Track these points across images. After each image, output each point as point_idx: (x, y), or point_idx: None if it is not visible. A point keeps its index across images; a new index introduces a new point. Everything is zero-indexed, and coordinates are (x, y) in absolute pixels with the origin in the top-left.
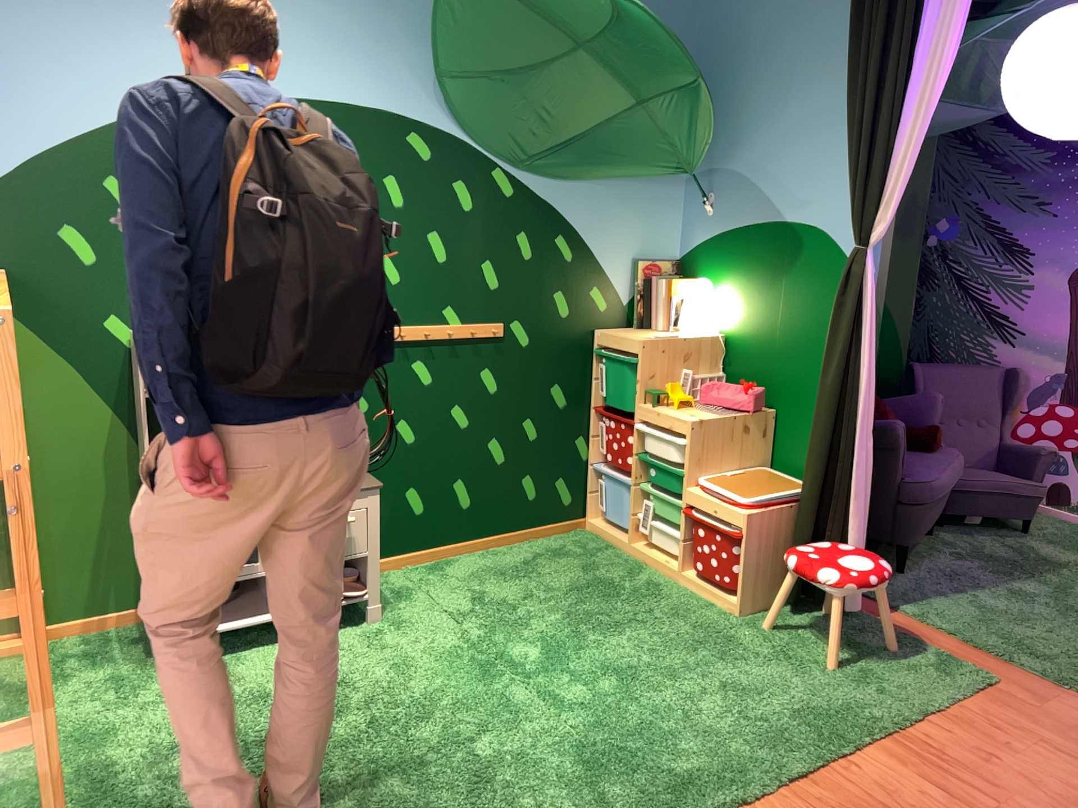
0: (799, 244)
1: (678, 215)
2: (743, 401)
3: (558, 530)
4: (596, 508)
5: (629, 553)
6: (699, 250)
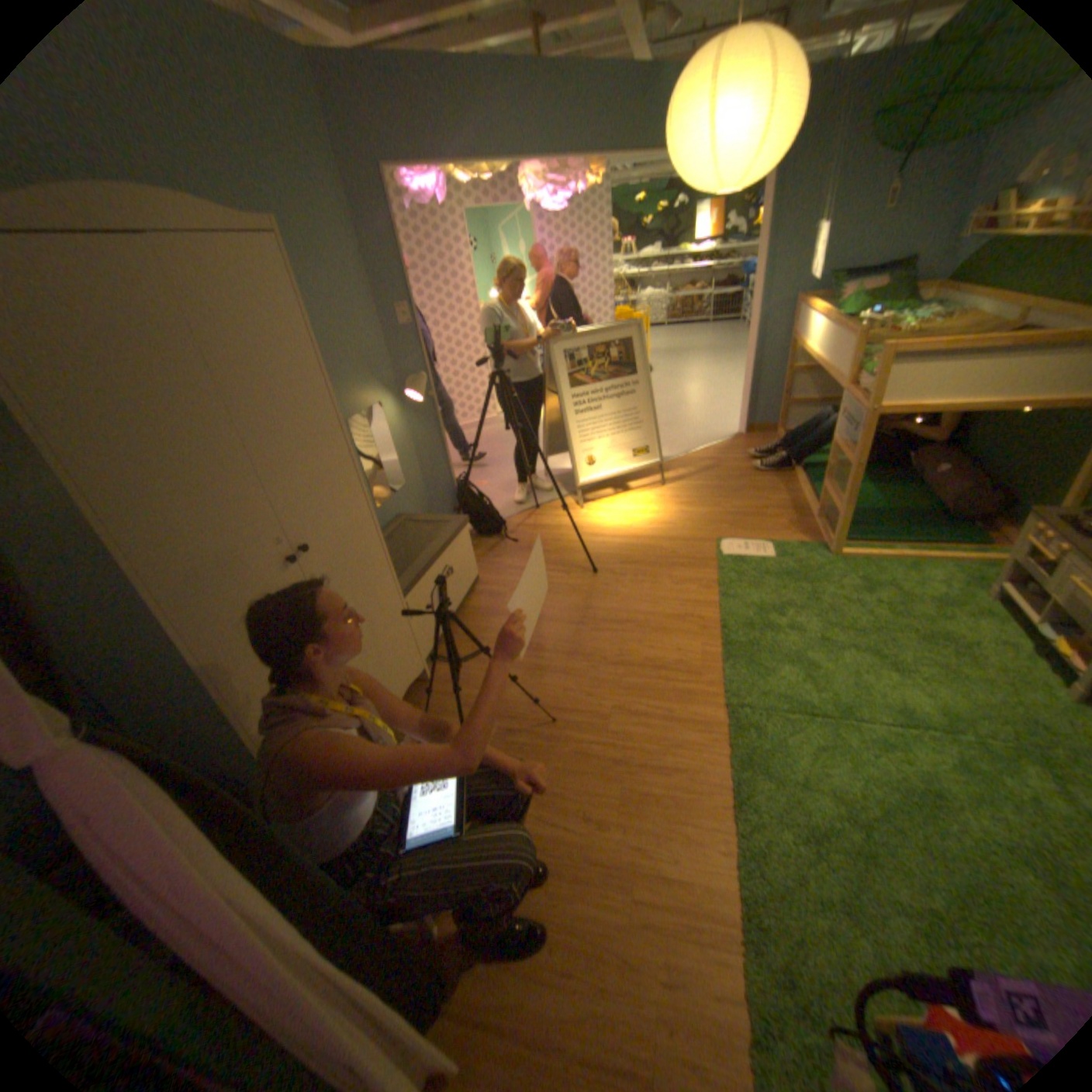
0: None
1: None
2: None
3: None
4: None
5: None
6: None
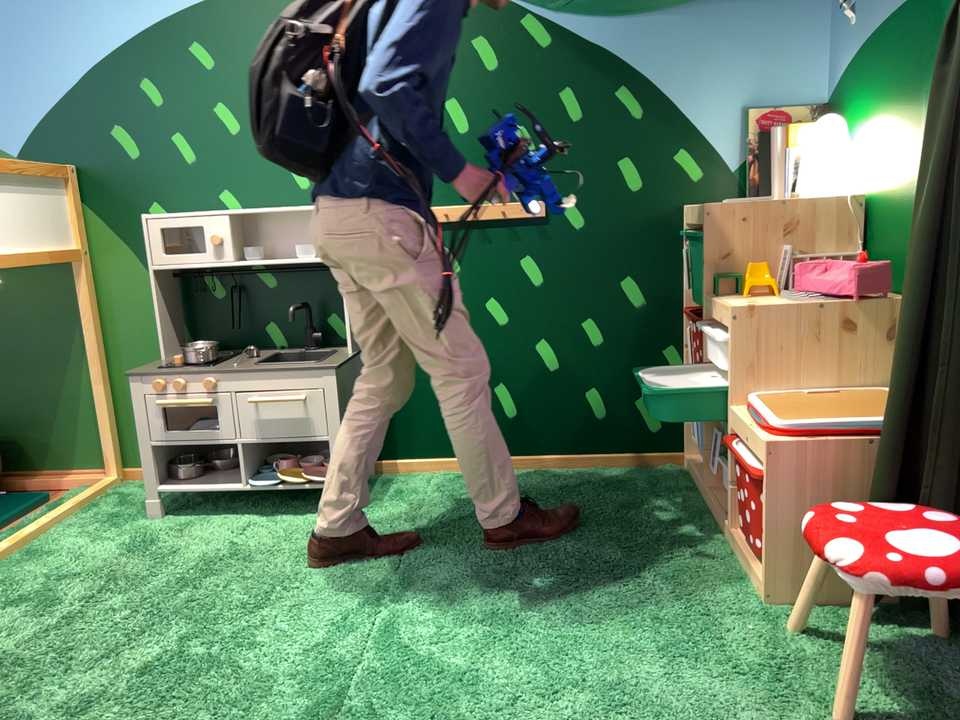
0: (950, 4)
1: (826, 32)
2: (850, 280)
3: (643, 465)
4: (688, 441)
5: (703, 502)
6: (847, 74)
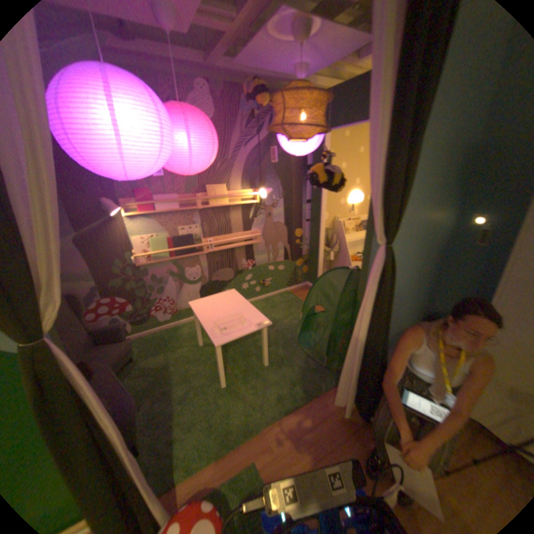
0: None
1: None
2: None
3: None
4: None
5: None
6: None
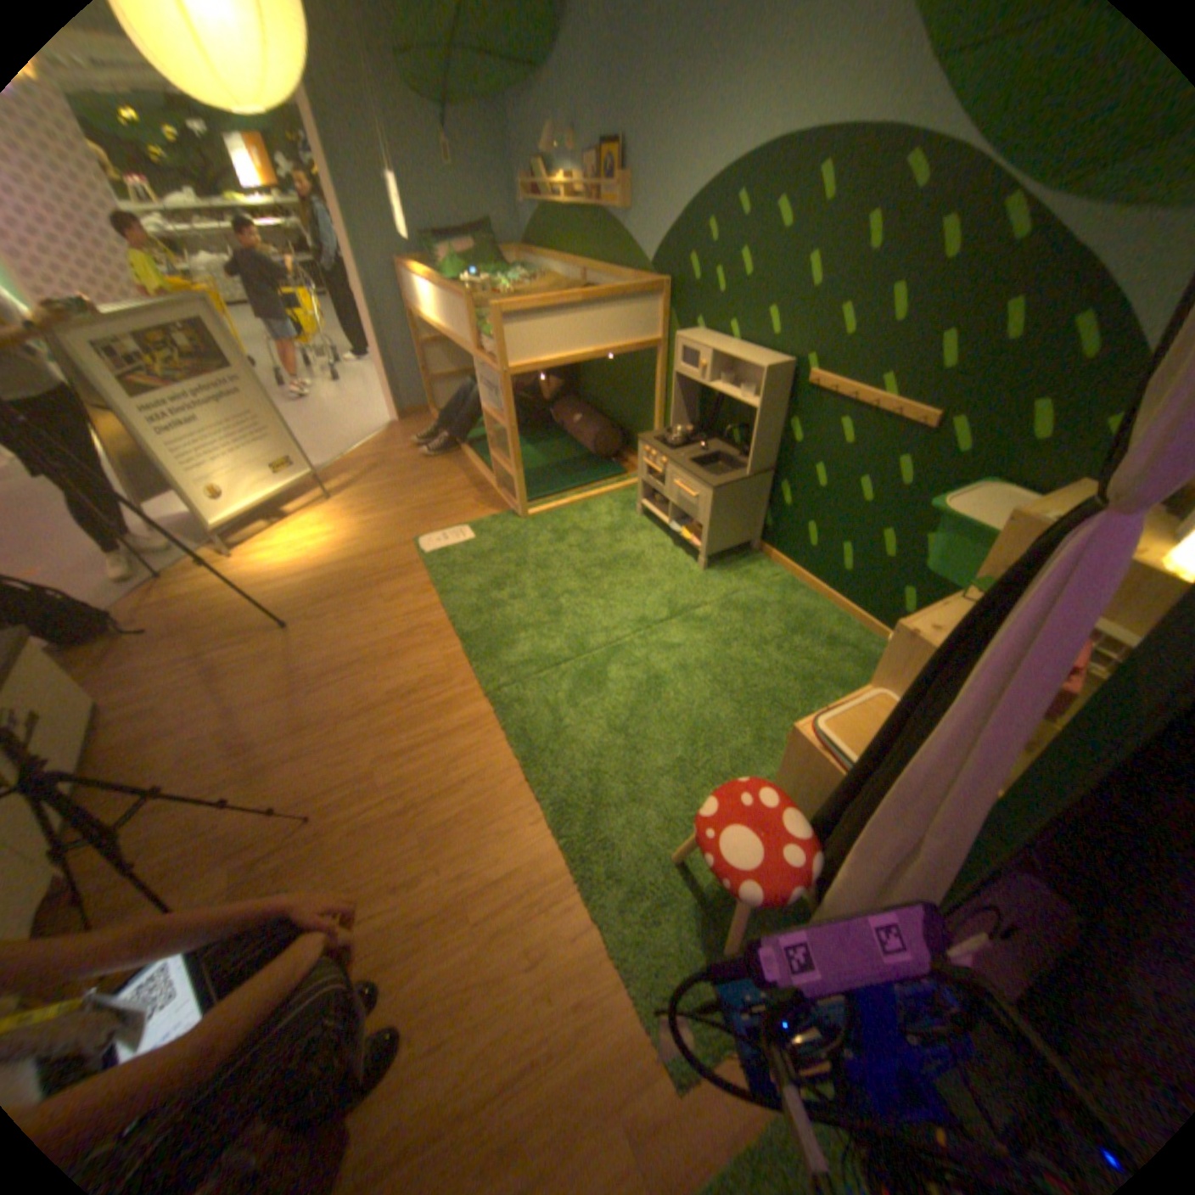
0: None
1: None
2: None
3: None
4: None
5: None
6: None
